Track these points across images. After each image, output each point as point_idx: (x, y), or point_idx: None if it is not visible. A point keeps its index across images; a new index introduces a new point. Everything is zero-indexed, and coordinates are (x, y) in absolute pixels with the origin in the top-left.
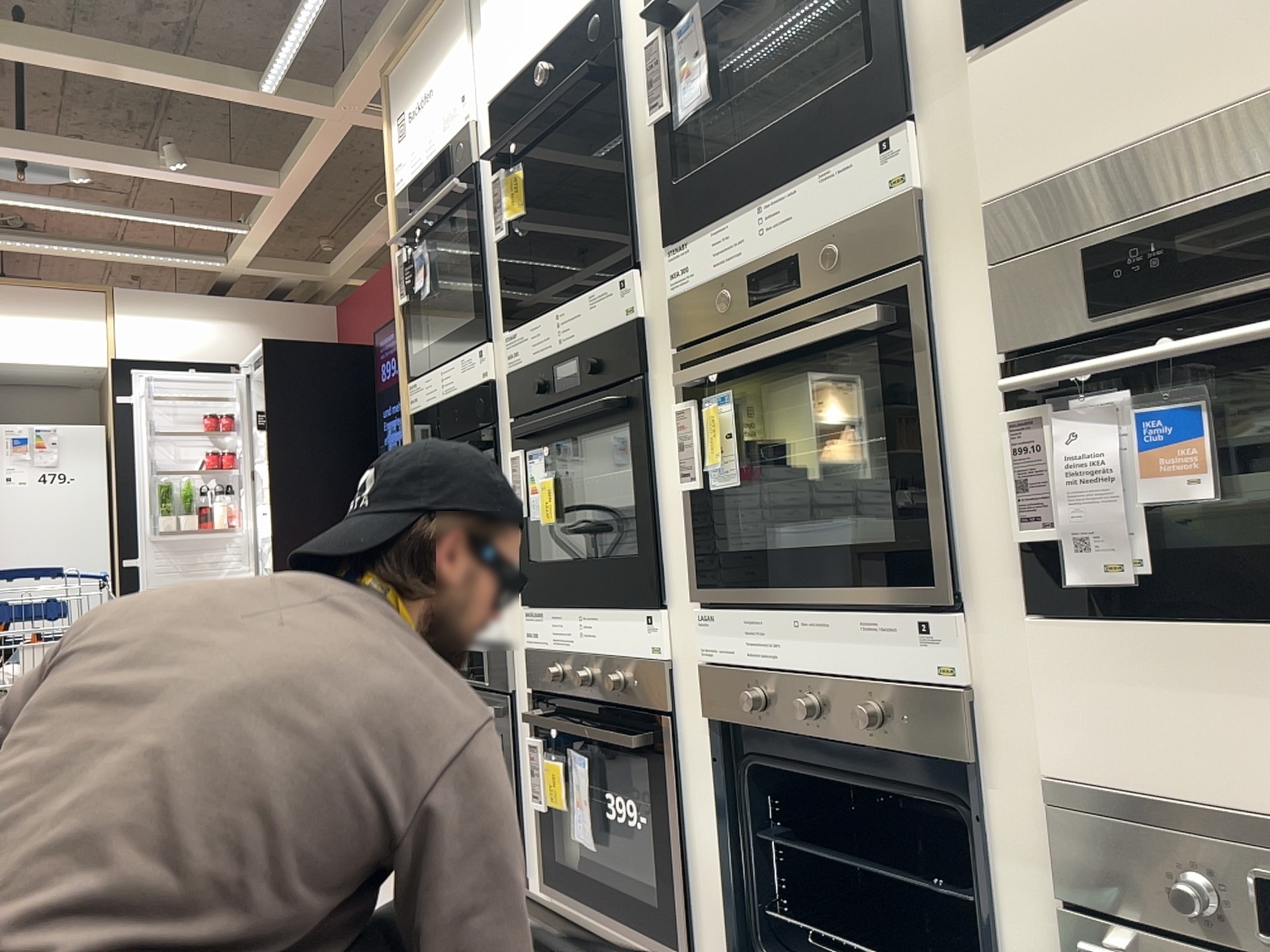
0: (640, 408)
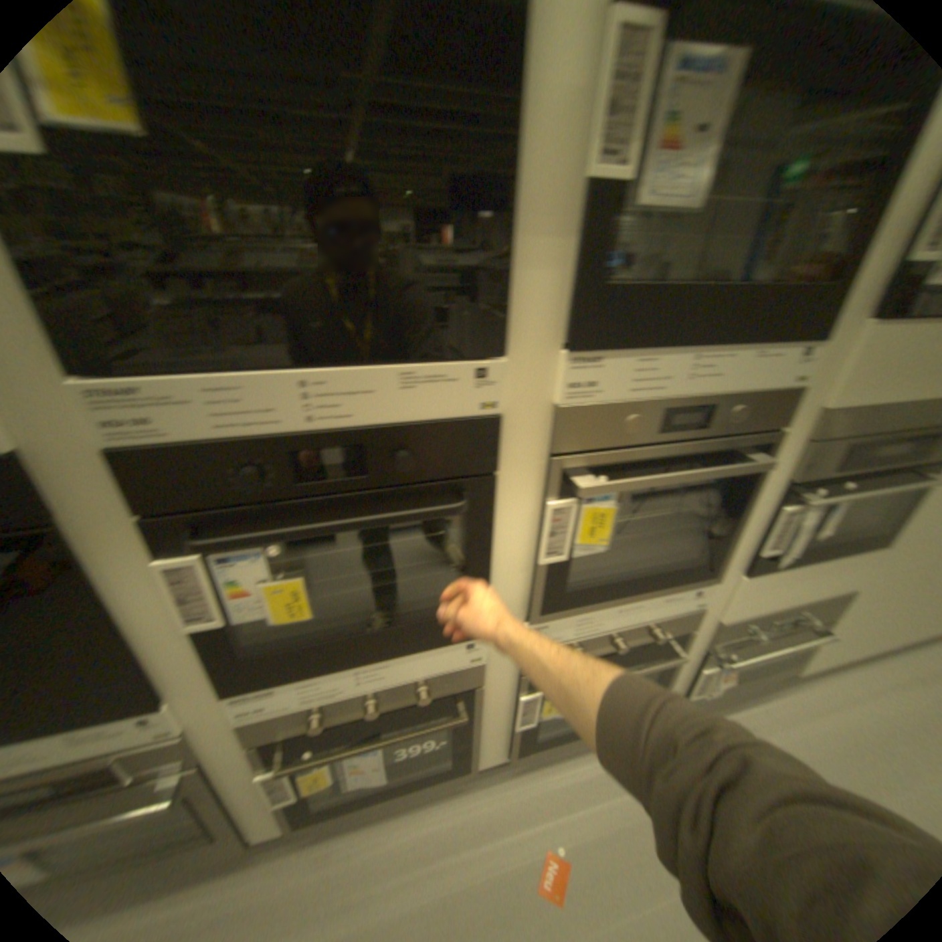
0: (491, 503)
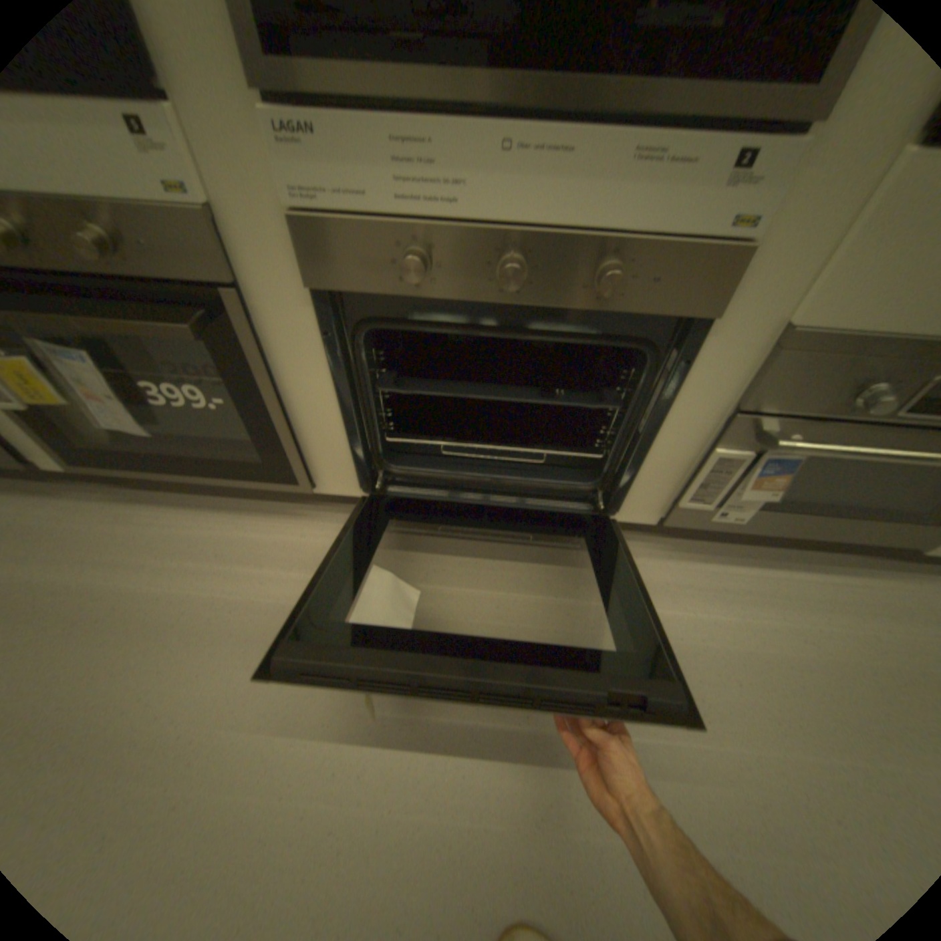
0: None
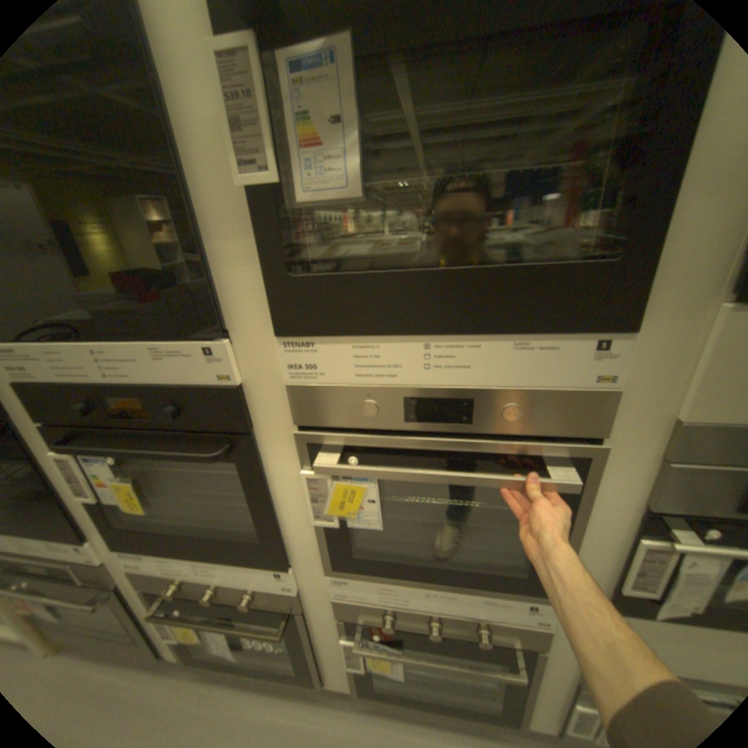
0: (251, 459)
